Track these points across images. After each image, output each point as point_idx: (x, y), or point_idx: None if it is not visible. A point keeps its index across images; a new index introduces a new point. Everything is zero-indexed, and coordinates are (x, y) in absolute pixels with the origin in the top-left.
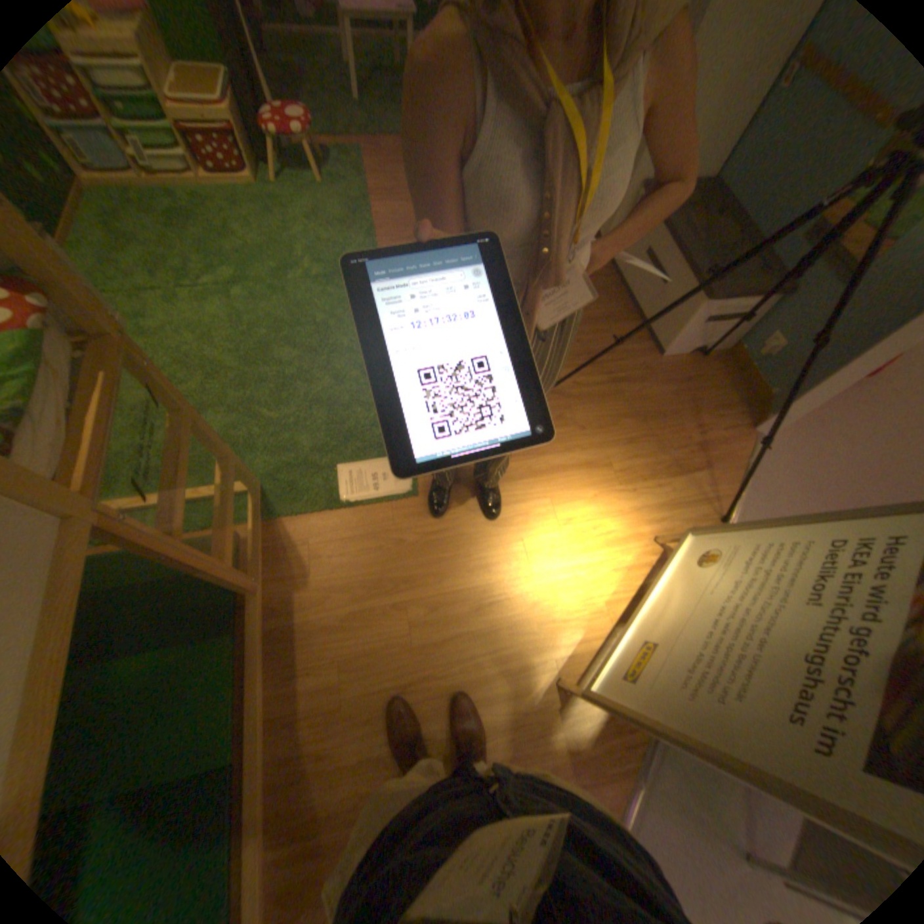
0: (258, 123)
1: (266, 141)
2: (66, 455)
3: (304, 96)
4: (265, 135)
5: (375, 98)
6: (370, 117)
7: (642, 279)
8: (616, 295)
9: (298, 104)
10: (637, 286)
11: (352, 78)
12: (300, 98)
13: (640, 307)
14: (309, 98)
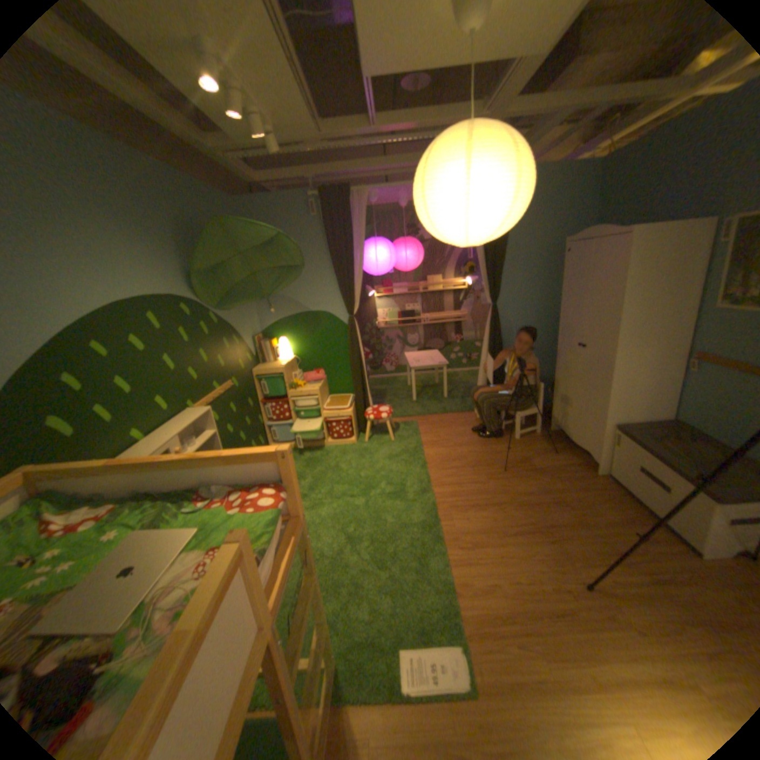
0: (363, 415)
1: (366, 422)
2: (267, 587)
3: (386, 401)
4: (366, 420)
5: (425, 398)
6: (422, 407)
7: (646, 489)
8: (627, 503)
9: (385, 405)
10: (644, 496)
11: (413, 391)
12: (384, 402)
13: (656, 513)
14: (389, 402)
